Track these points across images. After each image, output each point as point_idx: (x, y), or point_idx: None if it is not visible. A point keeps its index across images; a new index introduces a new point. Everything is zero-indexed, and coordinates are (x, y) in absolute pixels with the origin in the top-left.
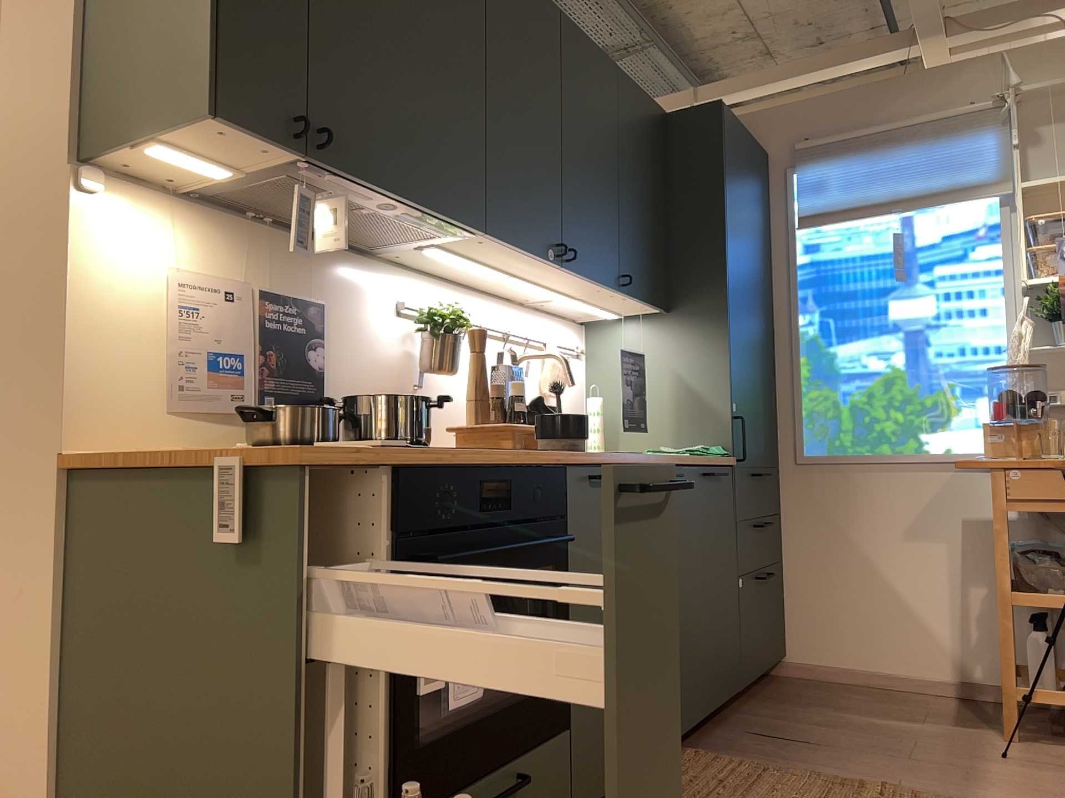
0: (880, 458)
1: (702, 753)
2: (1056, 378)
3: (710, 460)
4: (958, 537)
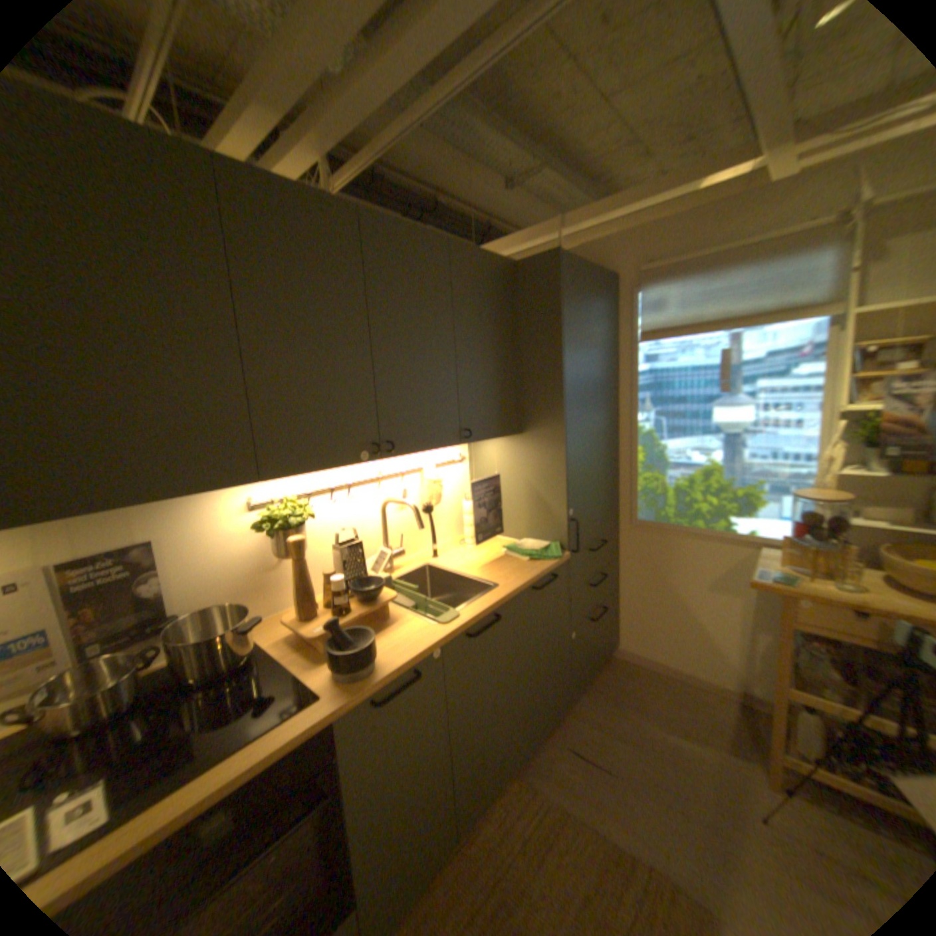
0: (697, 532)
1: (524, 792)
2: (865, 489)
3: (542, 569)
4: (754, 599)
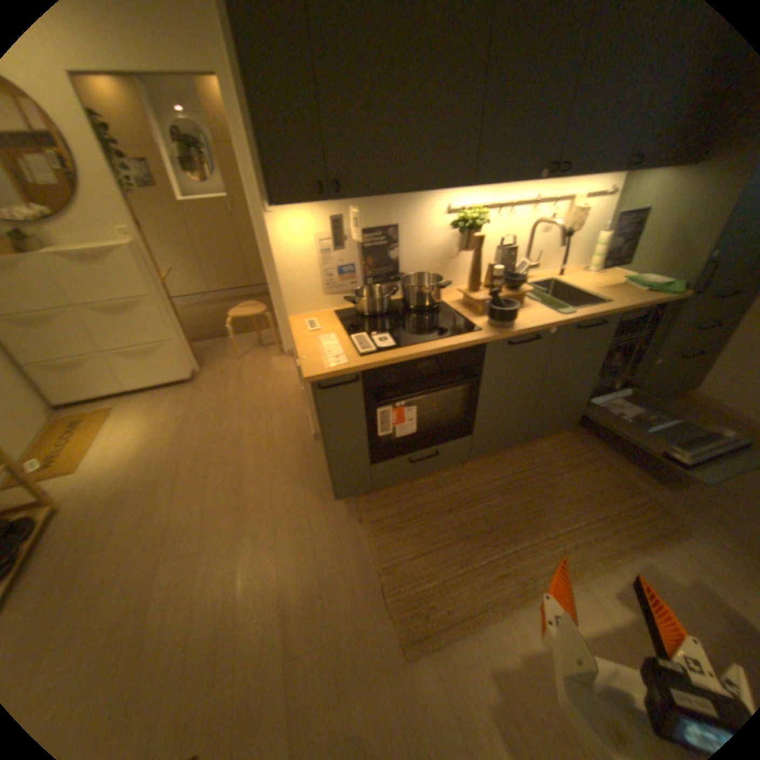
0: None
1: (574, 438)
2: None
3: (657, 298)
4: None
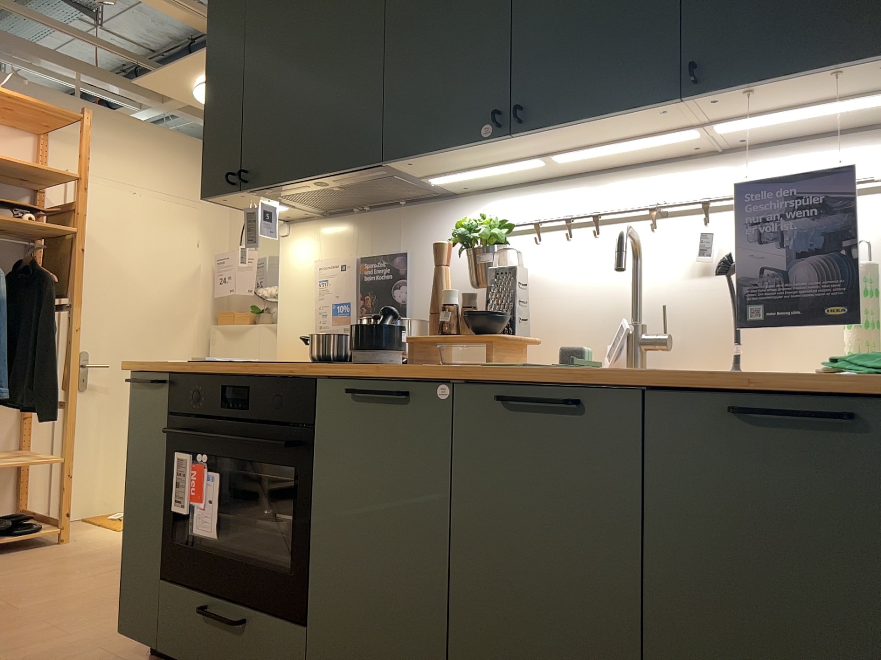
0: None
1: None
2: None
3: (808, 382)
4: None
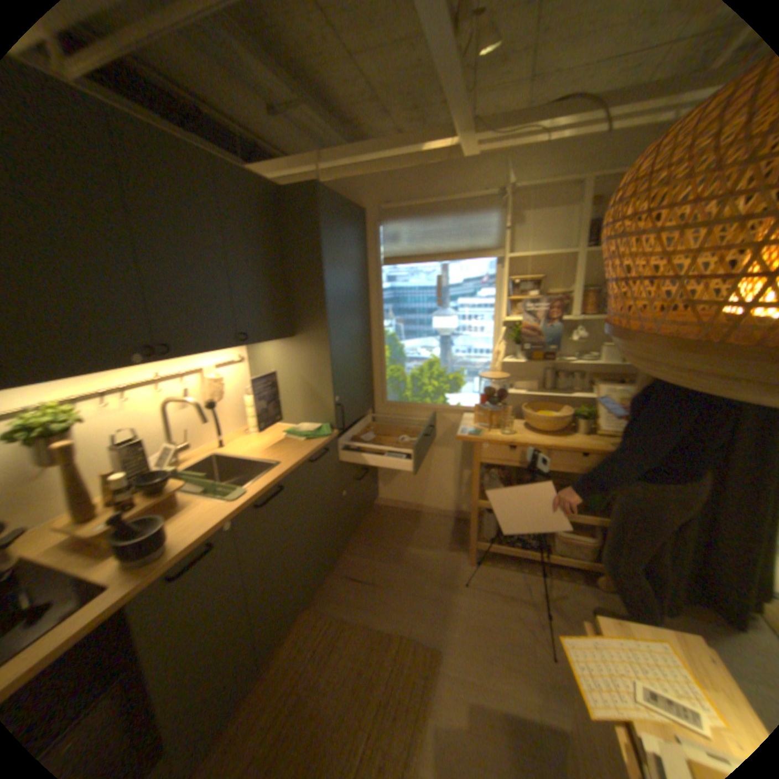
0: (424, 407)
1: (310, 617)
2: (514, 371)
3: (315, 446)
4: (459, 448)
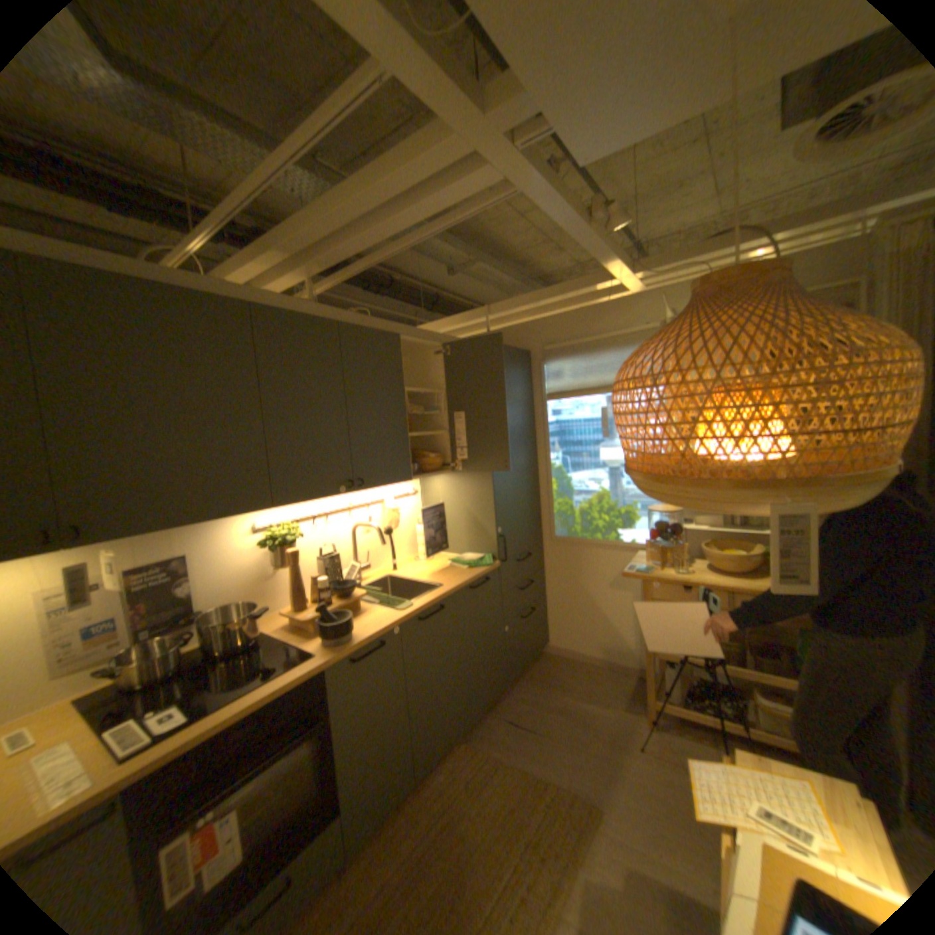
0: (596, 543)
1: (467, 751)
2: None
3: (476, 574)
4: (638, 591)
